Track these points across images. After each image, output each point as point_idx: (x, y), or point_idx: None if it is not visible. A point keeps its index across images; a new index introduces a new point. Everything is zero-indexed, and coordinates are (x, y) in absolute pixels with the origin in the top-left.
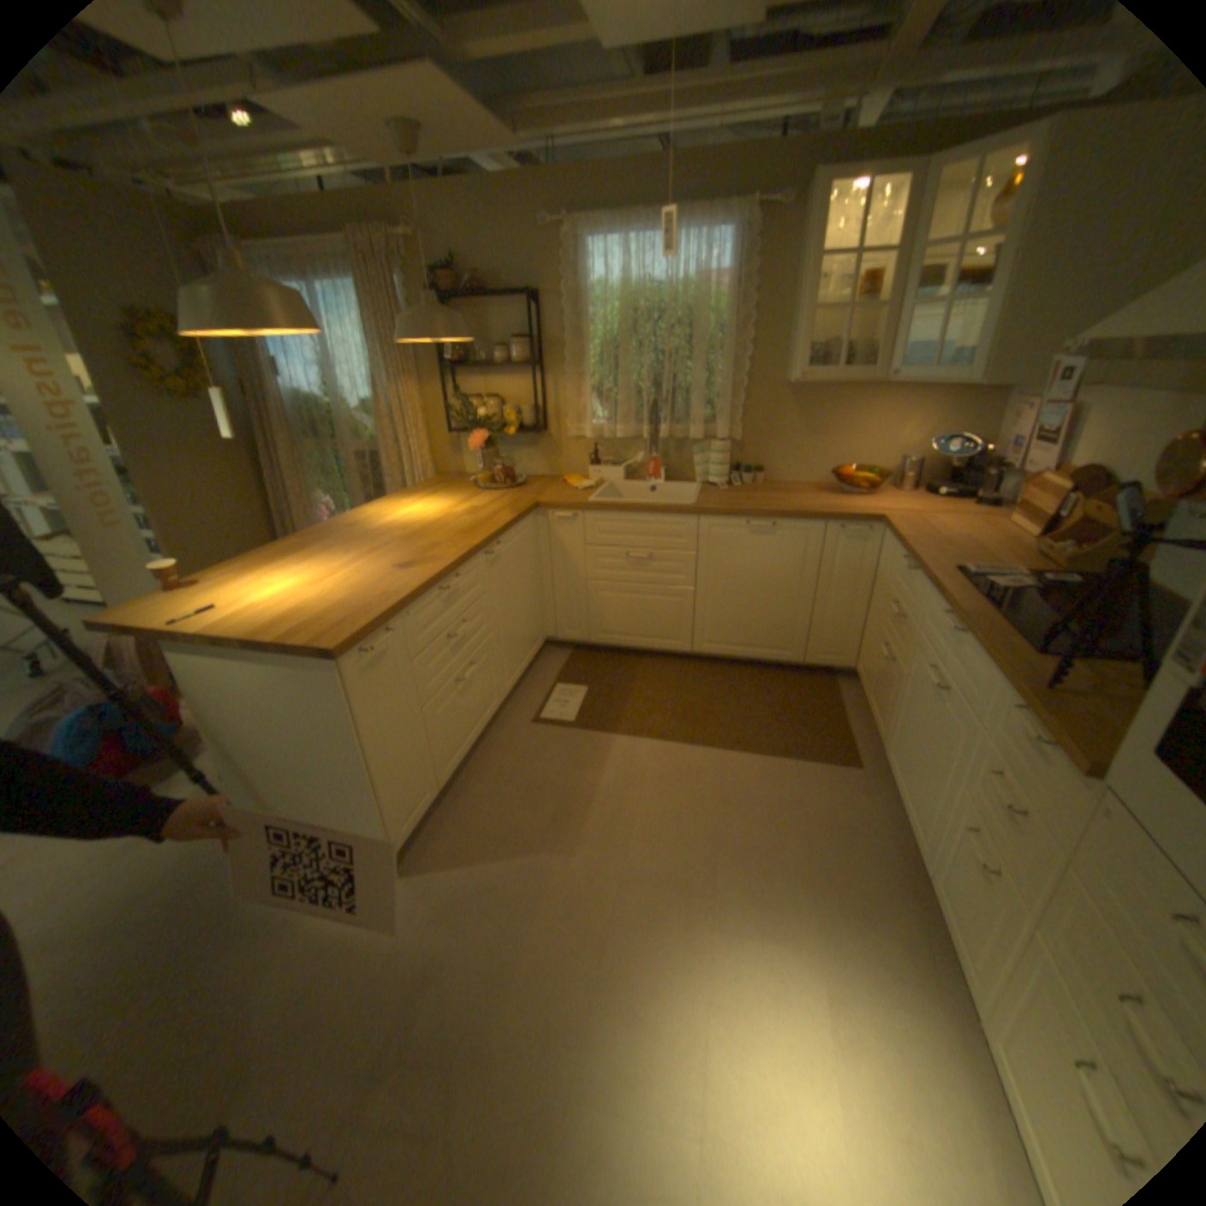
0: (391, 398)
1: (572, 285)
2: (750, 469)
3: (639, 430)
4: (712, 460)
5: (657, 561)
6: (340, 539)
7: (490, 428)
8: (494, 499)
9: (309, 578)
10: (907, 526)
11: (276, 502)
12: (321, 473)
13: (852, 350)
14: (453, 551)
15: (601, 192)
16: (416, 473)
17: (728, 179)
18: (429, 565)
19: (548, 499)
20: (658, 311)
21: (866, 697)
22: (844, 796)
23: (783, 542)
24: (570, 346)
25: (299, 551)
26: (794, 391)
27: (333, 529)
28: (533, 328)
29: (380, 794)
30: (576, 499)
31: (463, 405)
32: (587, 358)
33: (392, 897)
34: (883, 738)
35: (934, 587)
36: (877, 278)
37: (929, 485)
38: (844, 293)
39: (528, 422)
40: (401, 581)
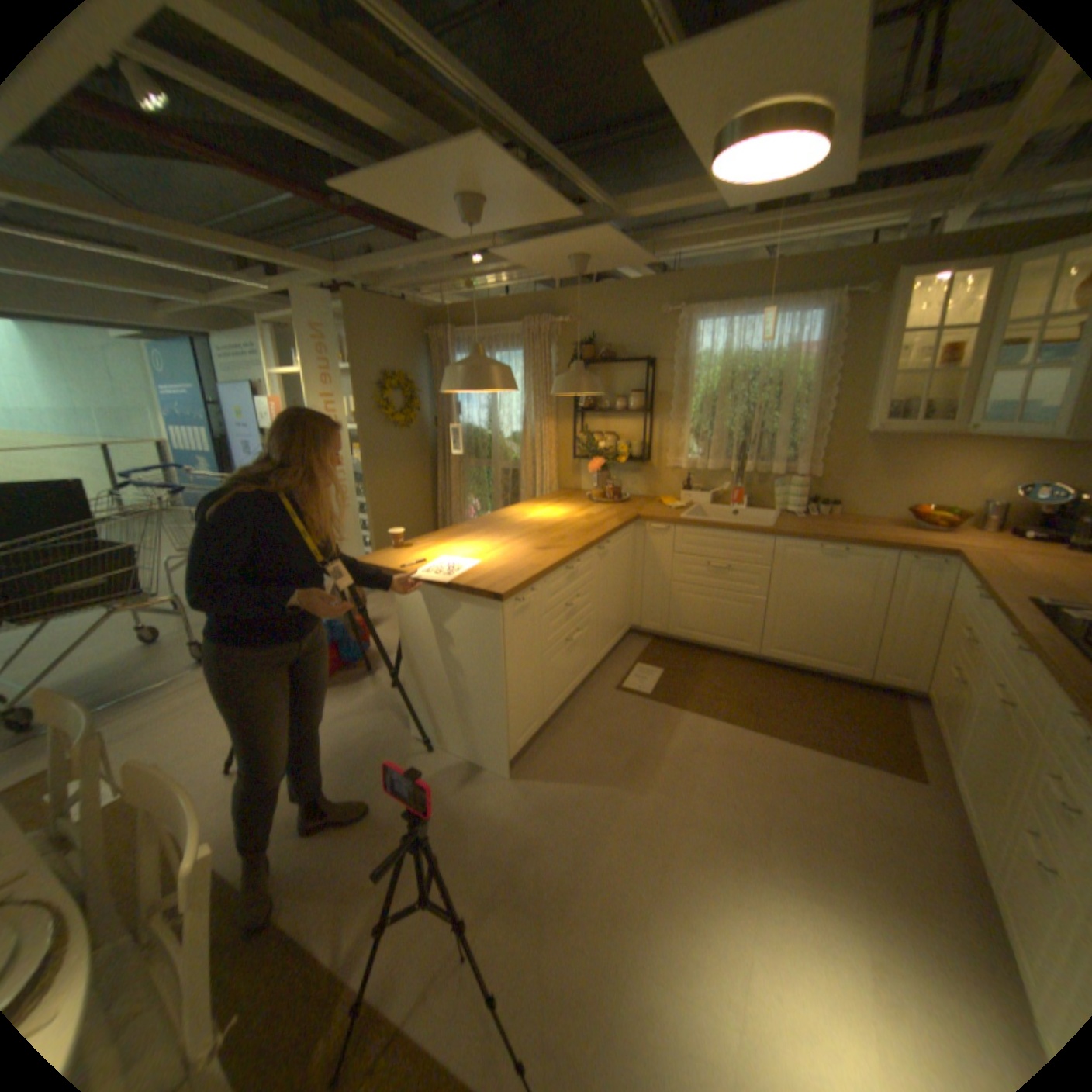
0: (535, 432)
1: (683, 355)
2: (827, 502)
3: (727, 464)
4: (791, 492)
5: (734, 571)
6: (496, 527)
7: (606, 457)
8: (604, 510)
9: (480, 550)
10: (983, 561)
11: (442, 501)
12: (475, 483)
13: (931, 407)
14: (576, 543)
15: (713, 289)
16: (544, 487)
17: (821, 276)
18: (559, 550)
19: (646, 513)
20: (752, 373)
21: (937, 721)
22: (905, 804)
23: (855, 566)
24: (676, 398)
25: (470, 533)
26: (874, 438)
27: (490, 521)
28: (648, 385)
29: (509, 708)
30: (669, 515)
31: (587, 439)
32: (689, 407)
33: (505, 791)
34: (951, 758)
35: (1003, 613)
36: (957, 348)
37: (1016, 529)
38: (926, 360)
39: (635, 454)
40: (541, 558)
